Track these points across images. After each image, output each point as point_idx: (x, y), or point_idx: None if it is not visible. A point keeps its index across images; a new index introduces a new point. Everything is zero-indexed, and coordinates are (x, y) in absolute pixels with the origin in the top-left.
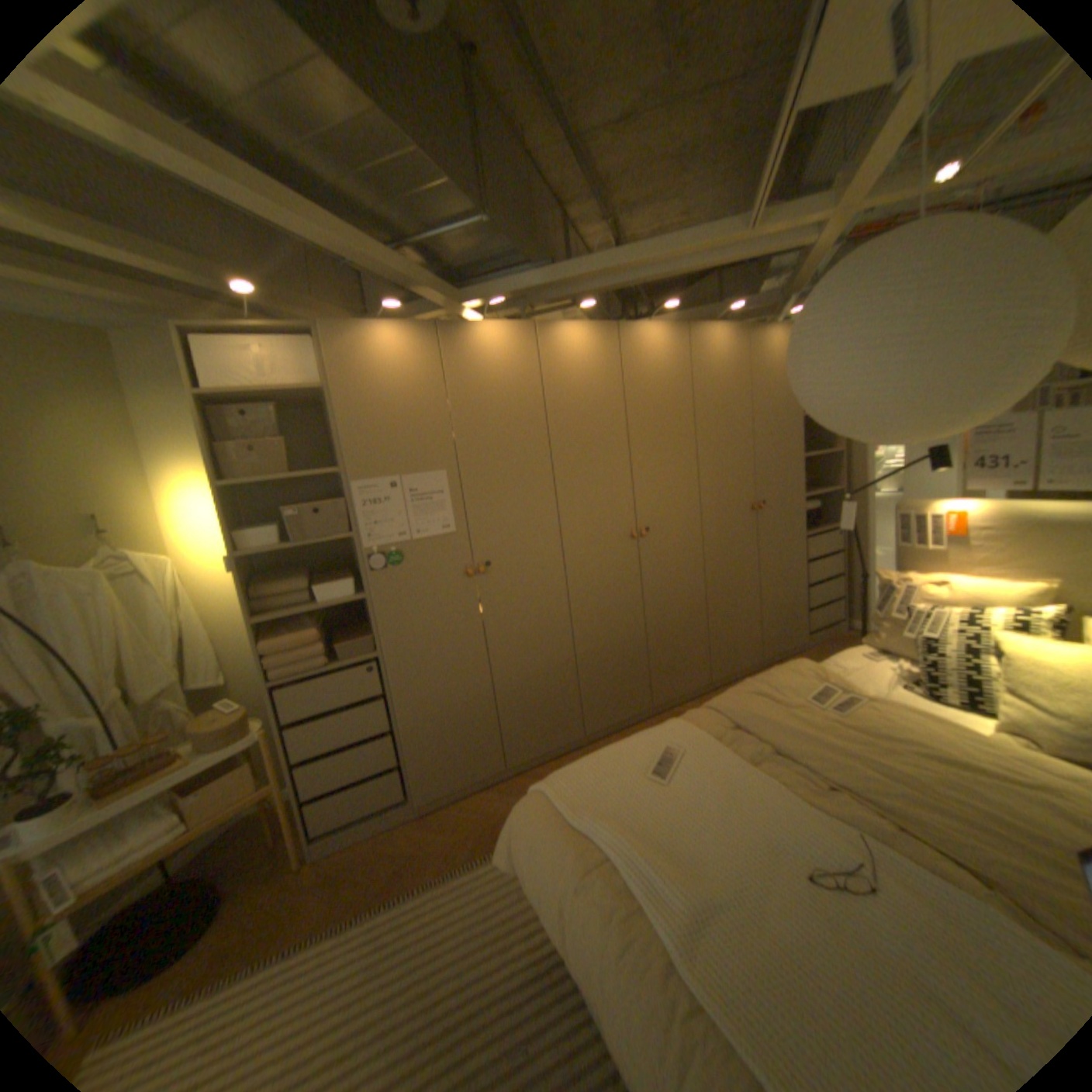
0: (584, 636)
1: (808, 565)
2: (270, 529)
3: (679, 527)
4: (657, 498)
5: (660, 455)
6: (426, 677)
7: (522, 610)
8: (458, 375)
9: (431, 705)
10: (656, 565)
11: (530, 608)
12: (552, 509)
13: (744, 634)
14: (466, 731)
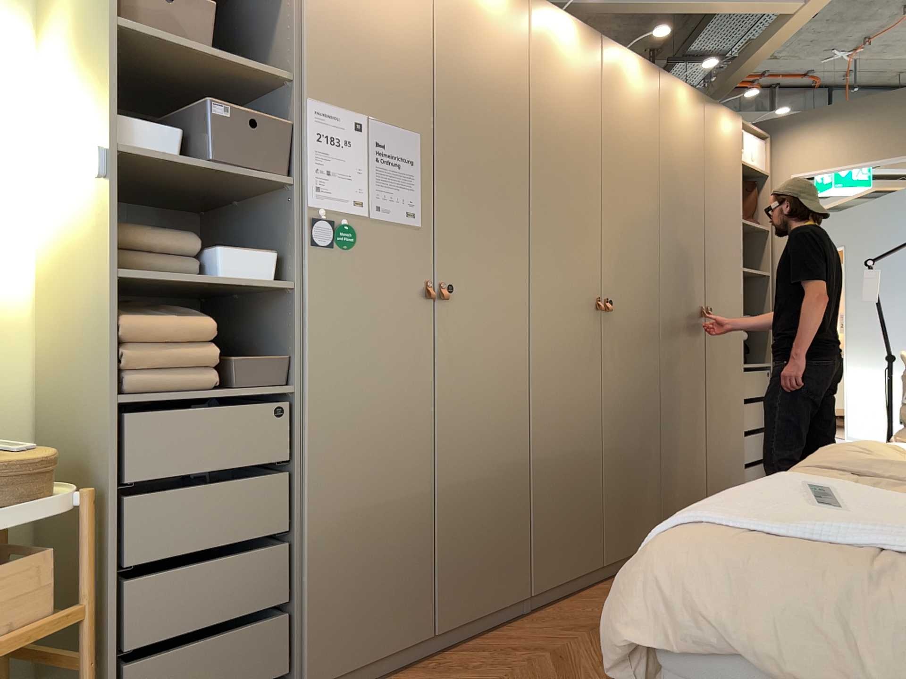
0: (543, 433)
1: (744, 404)
2: (174, 129)
3: (642, 310)
4: (624, 265)
5: (630, 211)
6: (353, 445)
7: (480, 371)
8: (449, 15)
9: (353, 496)
10: (619, 354)
11: (490, 371)
12: (526, 236)
13: (692, 479)
14: (392, 554)
